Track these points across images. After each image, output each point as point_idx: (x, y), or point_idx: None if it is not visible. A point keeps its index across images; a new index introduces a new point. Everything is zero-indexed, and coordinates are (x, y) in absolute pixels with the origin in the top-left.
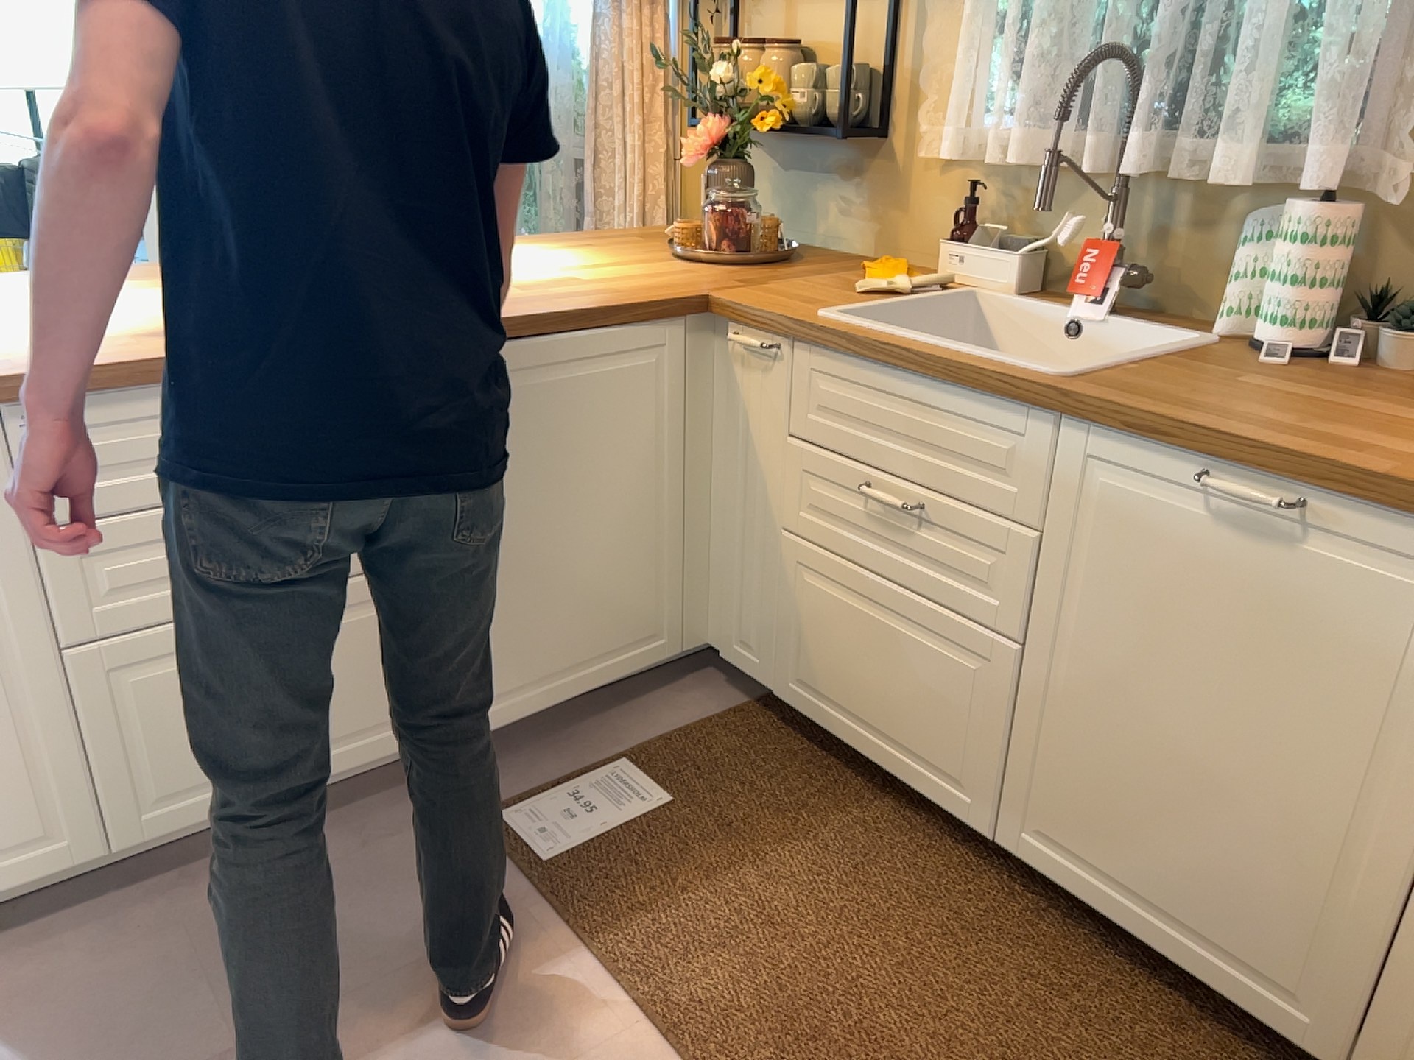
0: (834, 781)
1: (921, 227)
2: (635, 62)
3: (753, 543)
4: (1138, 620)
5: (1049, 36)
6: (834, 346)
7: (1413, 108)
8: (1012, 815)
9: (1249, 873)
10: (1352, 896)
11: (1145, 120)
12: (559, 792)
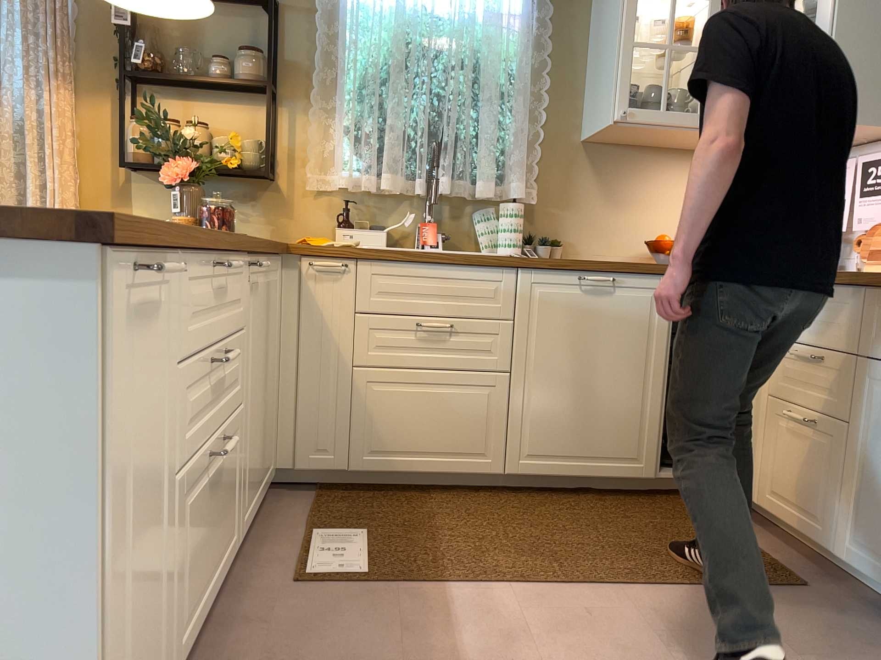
0: (405, 497)
1: (305, 224)
2: (59, 122)
3: (325, 384)
4: (562, 341)
5: (396, 134)
6: (392, 258)
7: (530, 171)
8: (514, 455)
9: (616, 420)
10: (649, 409)
11: (443, 171)
12: (311, 554)
